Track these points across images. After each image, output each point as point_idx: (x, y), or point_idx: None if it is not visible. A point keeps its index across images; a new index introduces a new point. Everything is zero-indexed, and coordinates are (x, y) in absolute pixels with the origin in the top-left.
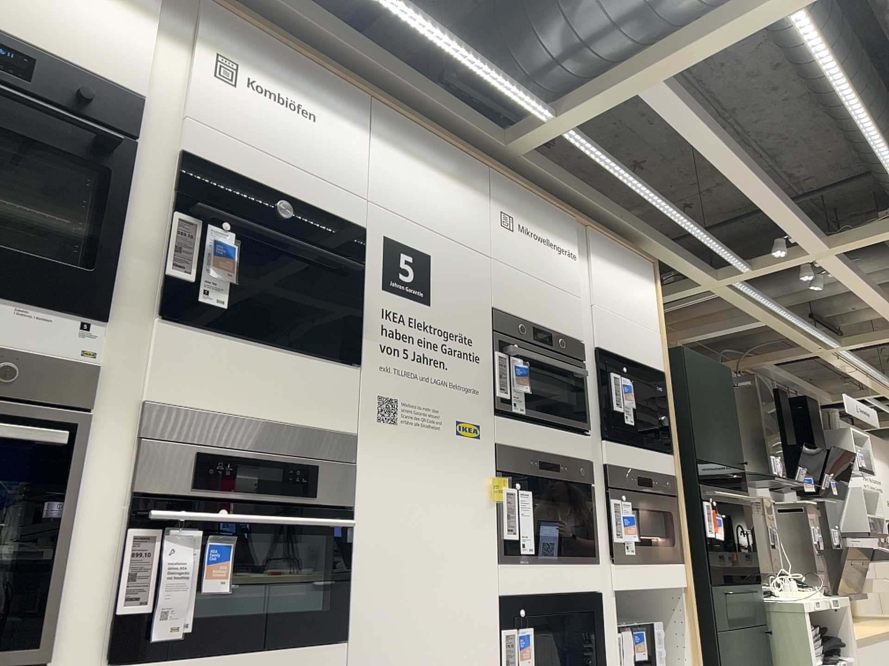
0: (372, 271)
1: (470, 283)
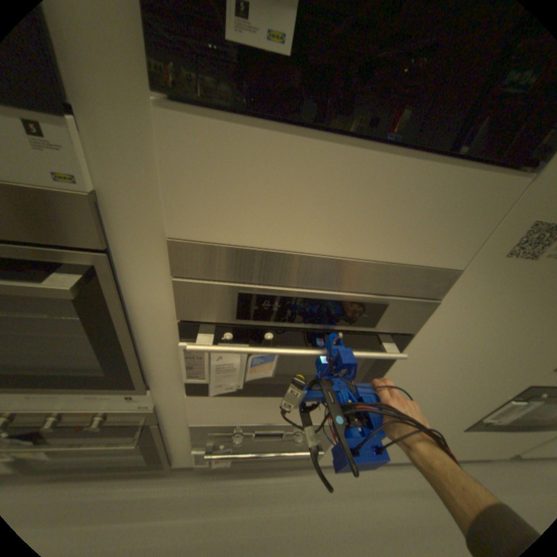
0: None
1: None
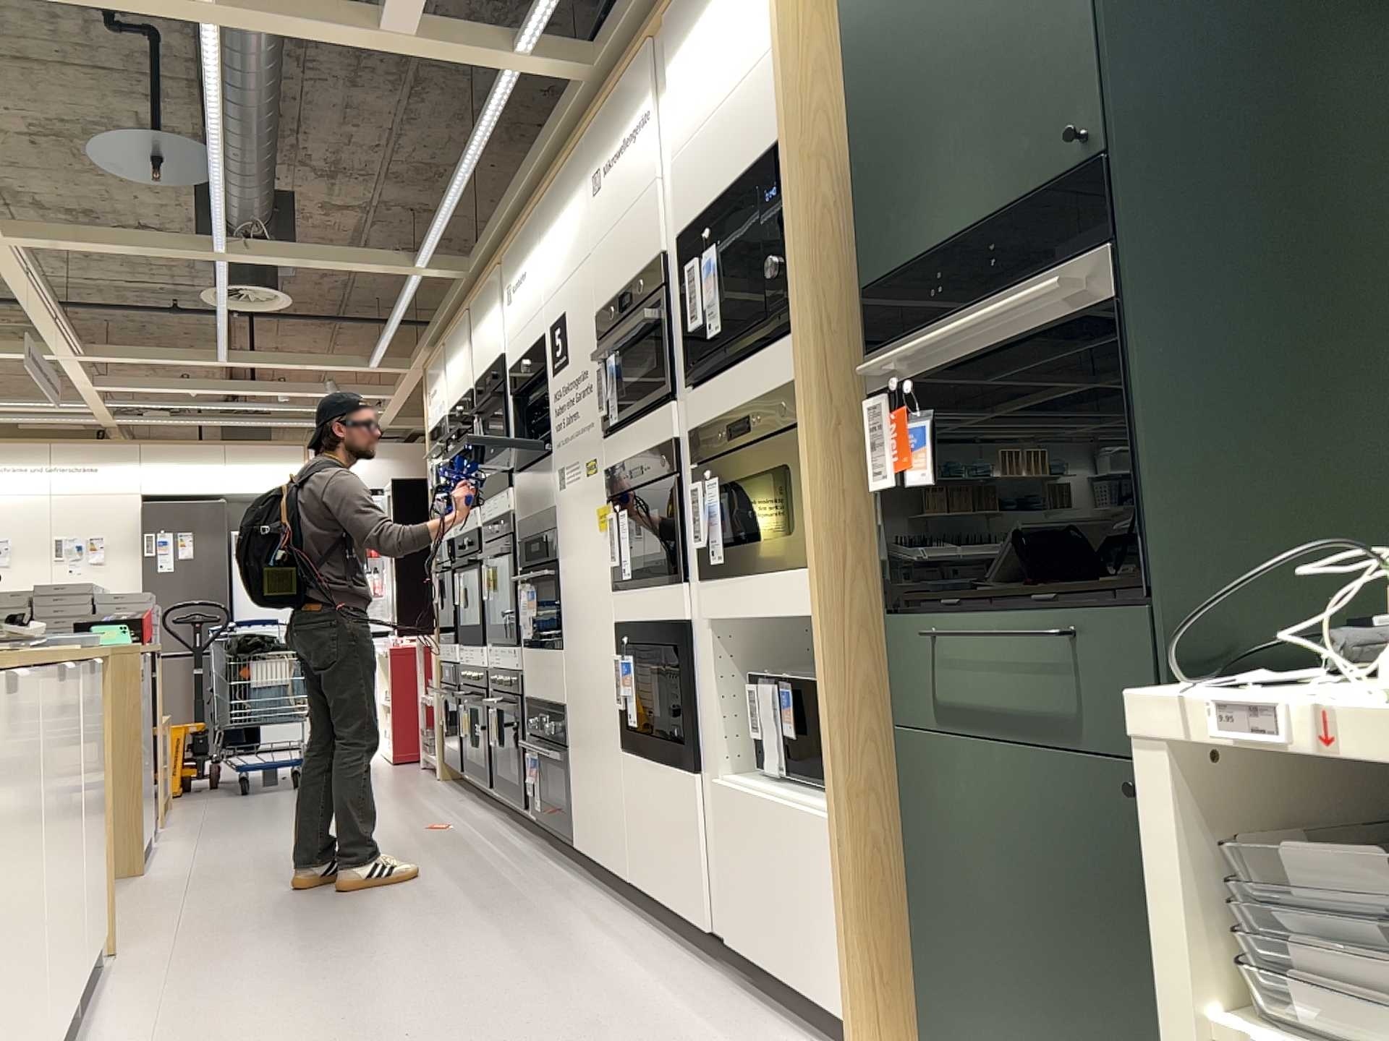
0: (547, 365)
1: (583, 302)
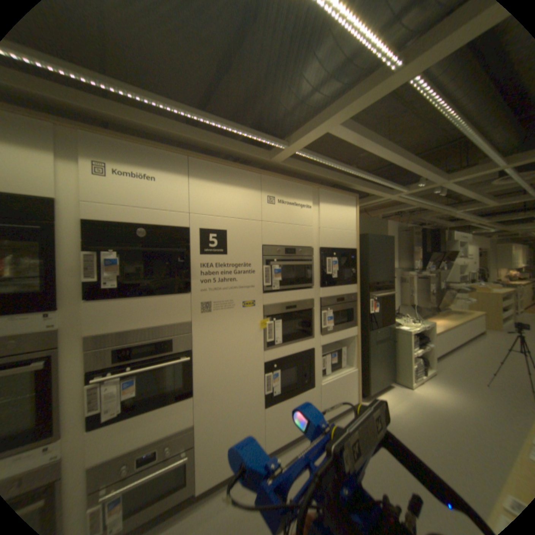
0: (193, 247)
1: (250, 236)
